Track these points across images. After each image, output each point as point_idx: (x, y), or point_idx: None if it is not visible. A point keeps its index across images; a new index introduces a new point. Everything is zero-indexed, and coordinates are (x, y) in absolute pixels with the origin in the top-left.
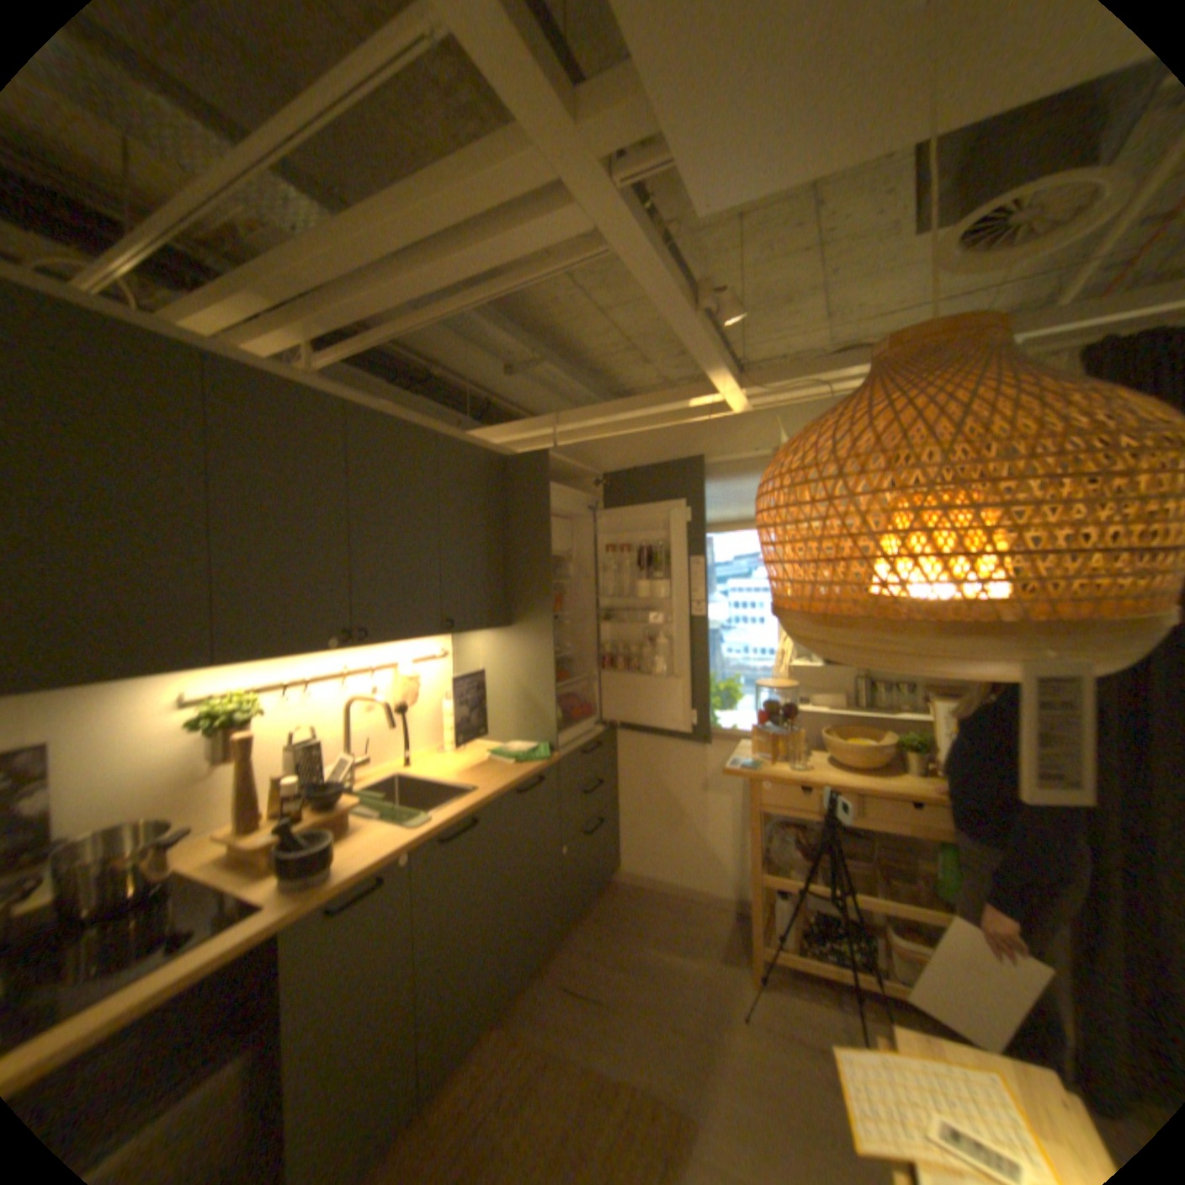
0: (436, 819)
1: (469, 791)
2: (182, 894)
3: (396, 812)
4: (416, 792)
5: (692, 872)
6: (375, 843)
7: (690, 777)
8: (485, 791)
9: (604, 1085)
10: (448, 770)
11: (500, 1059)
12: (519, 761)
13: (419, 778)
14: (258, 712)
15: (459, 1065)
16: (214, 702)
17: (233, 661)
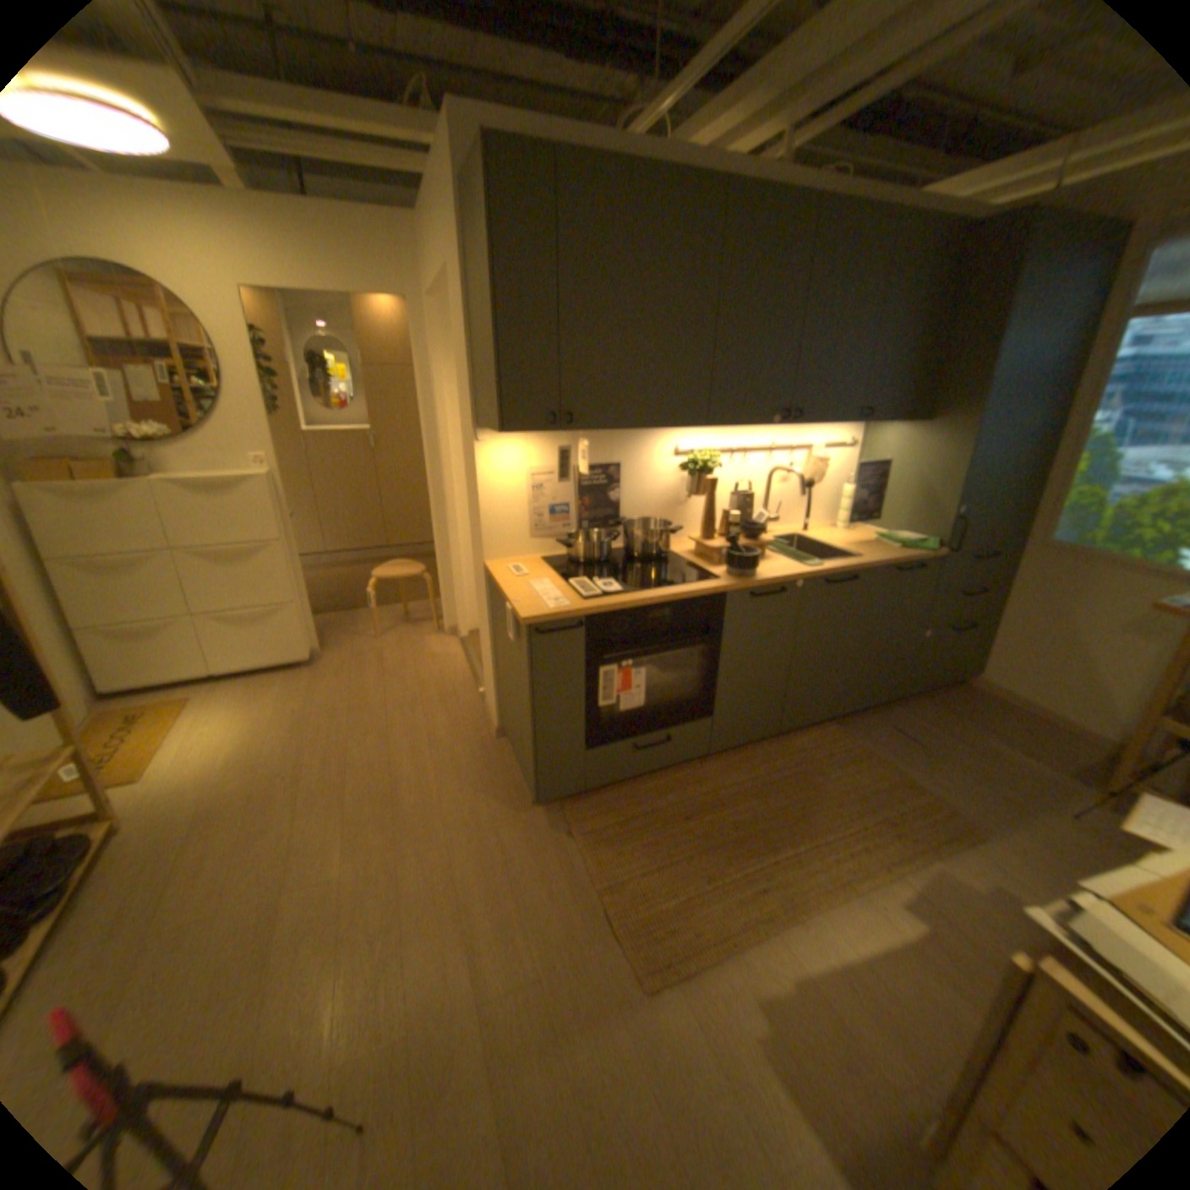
0: (825, 566)
1: (854, 556)
2: (675, 562)
3: (794, 557)
4: (808, 550)
5: (1070, 702)
6: (781, 567)
7: (1107, 612)
8: (868, 559)
9: (914, 786)
10: (837, 540)
11: (835, 740)
12: (903, 547)
13: (813, 540)
14: (715, 466)
15: (806, 731)
16: (693, 455)
17: (713, 426)
